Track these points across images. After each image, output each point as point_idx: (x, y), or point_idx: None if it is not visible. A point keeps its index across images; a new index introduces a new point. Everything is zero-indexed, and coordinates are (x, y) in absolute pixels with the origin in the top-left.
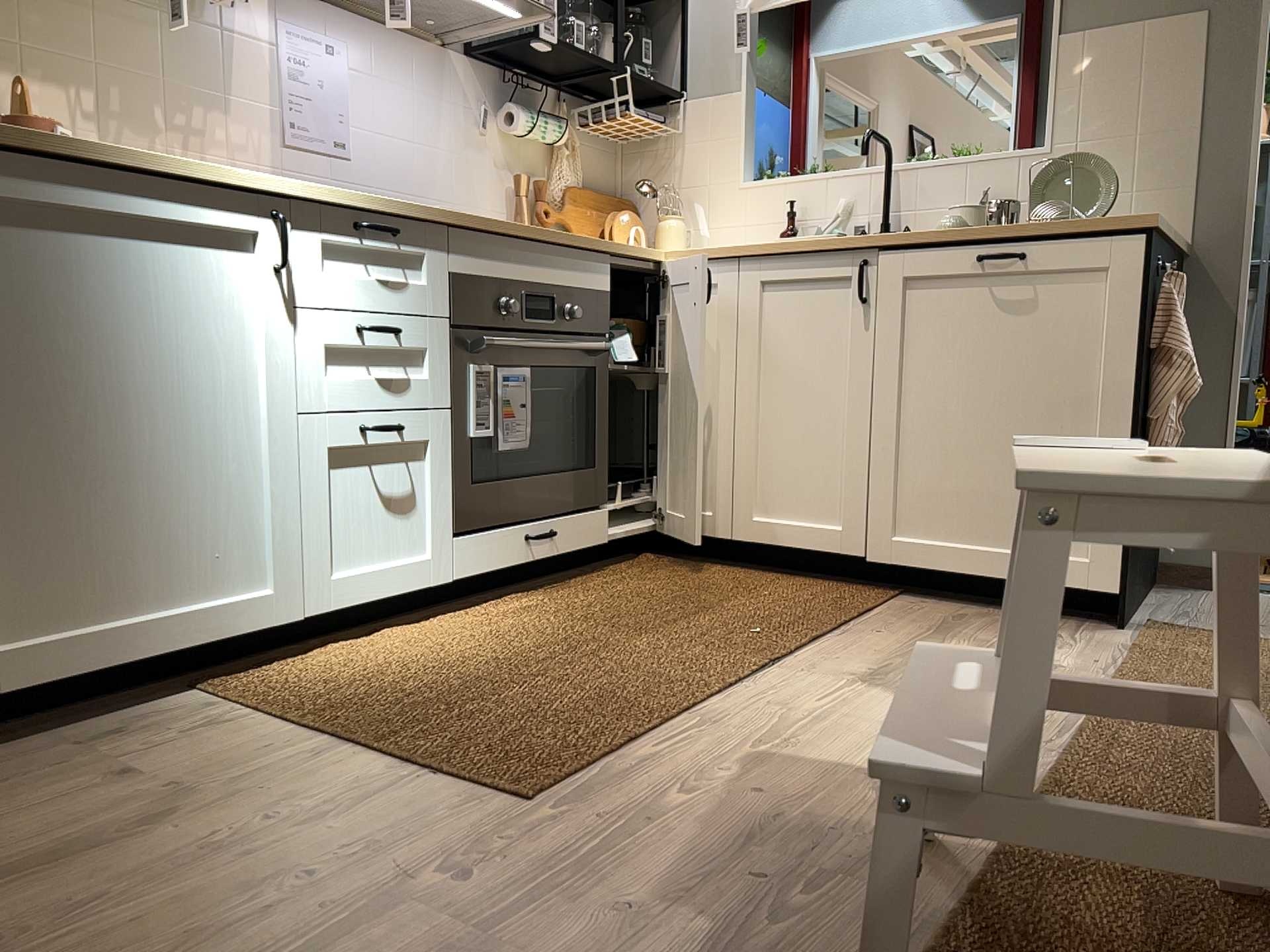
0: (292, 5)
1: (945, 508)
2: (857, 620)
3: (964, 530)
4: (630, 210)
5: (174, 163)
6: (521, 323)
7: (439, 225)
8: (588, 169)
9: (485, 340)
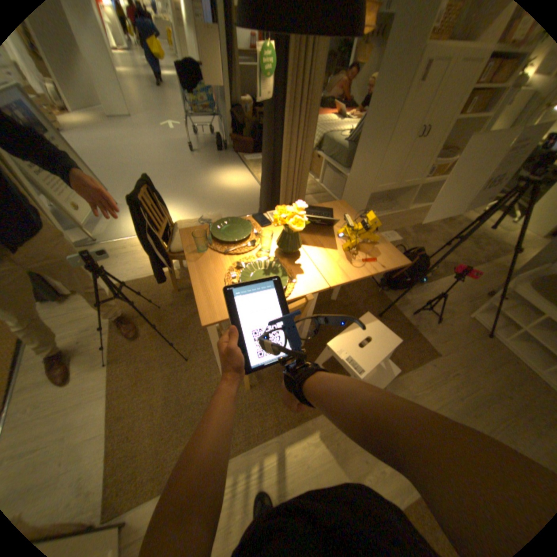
0: None
1: None
2: None
3: None
4: None
5: None
6: None
7: None
8: None
9: None
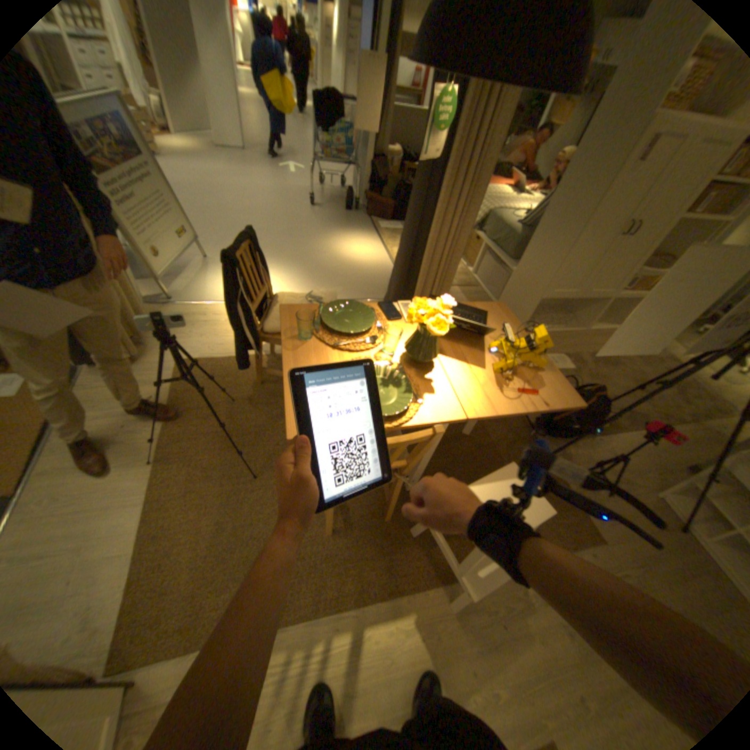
0: None
1: None
2: None
3: None
4: None
5: None
6: None
7: None
8: None
9: None
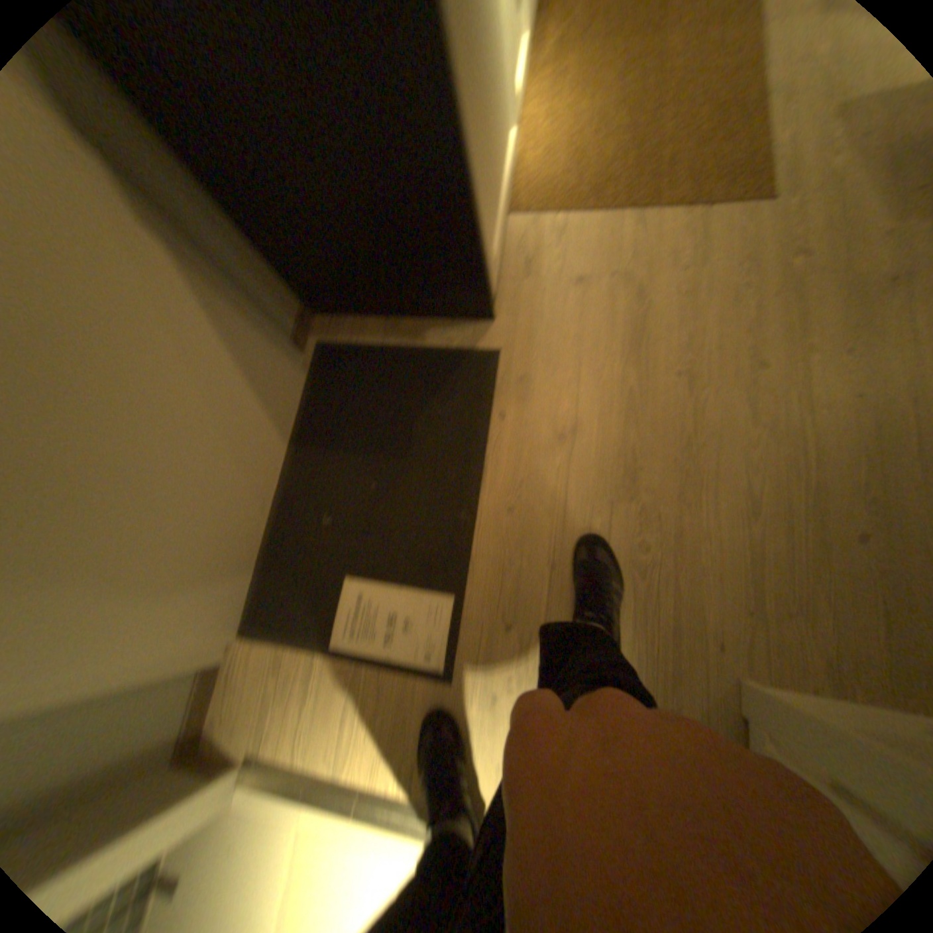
0: None
1: None
2: None
3: None
4: None
5: None
6: None
7: None
8: None
9: None
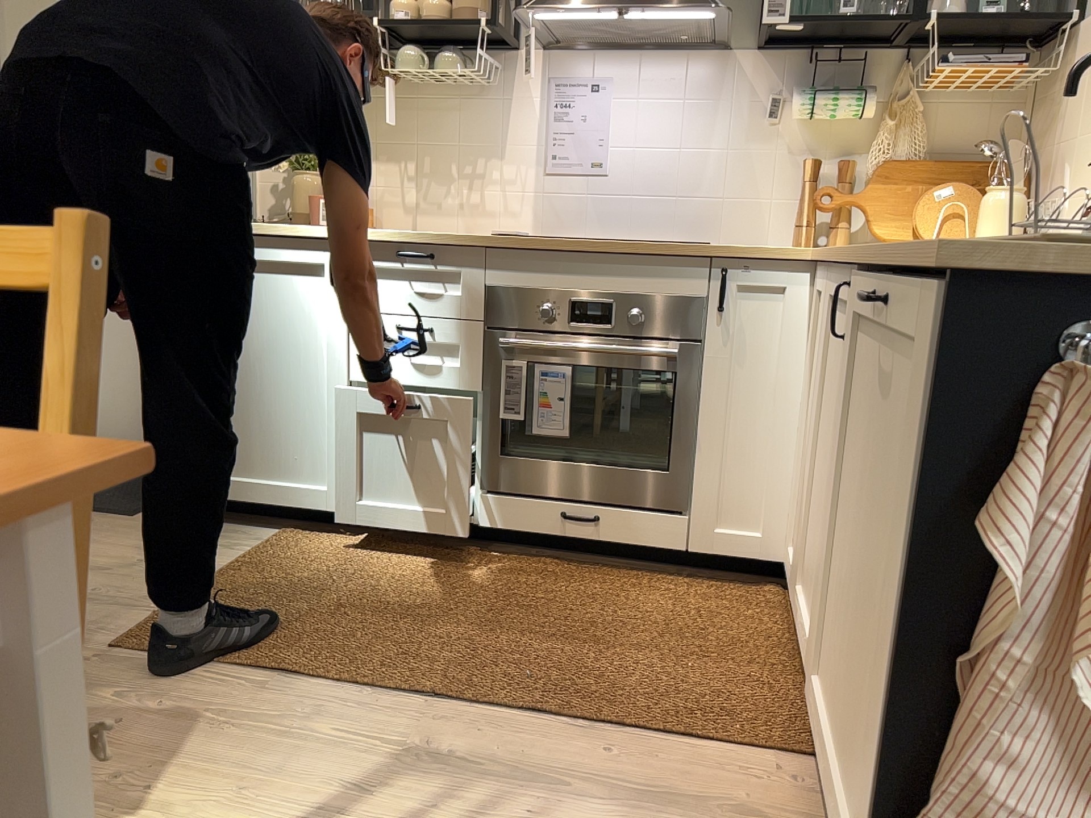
0: (559, 63)
1: (833, 670)
2: (625, 729)
3: (834, 713)
4: (978, 184)
5: (280, 228)
6: (568, 329)
7: (473, 250)
8: (951, 136)
9: (505, 343)
